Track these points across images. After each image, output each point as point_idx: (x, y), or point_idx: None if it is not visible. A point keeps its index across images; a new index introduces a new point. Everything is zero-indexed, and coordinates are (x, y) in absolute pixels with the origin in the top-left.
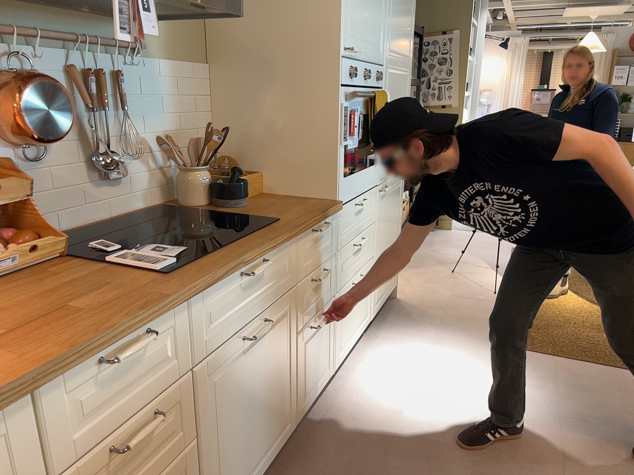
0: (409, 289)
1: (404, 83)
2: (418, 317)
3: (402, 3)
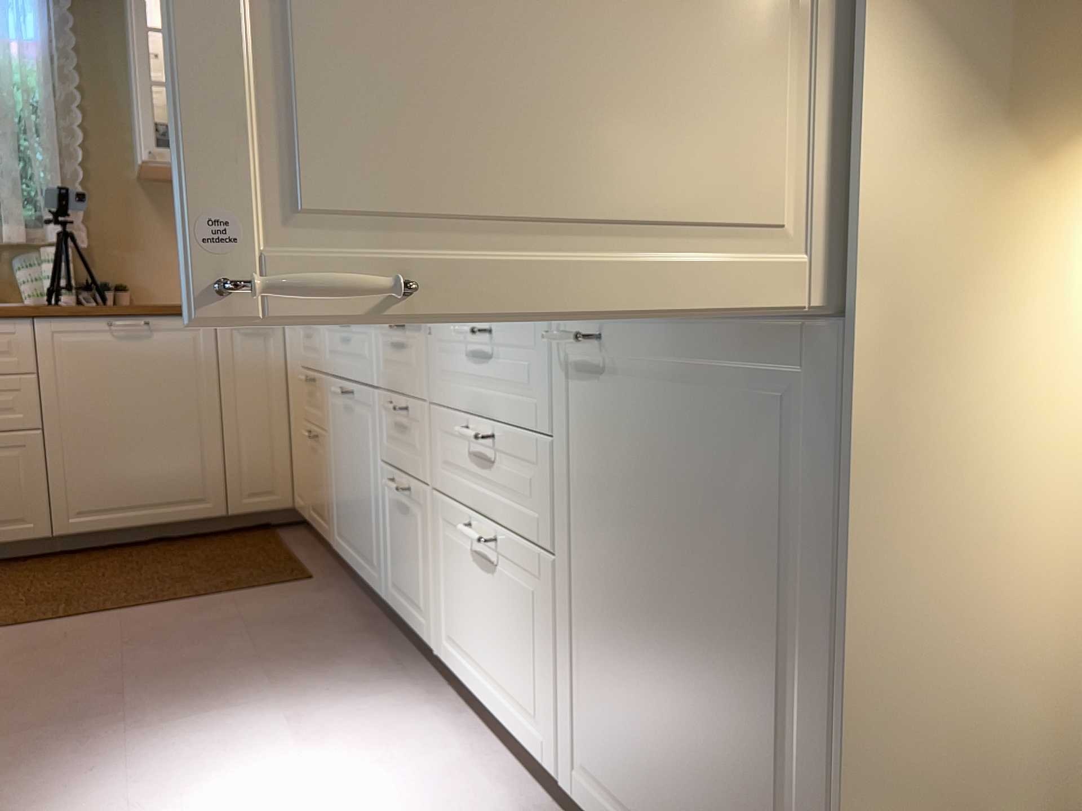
0: None
1: None
2: None
3: None
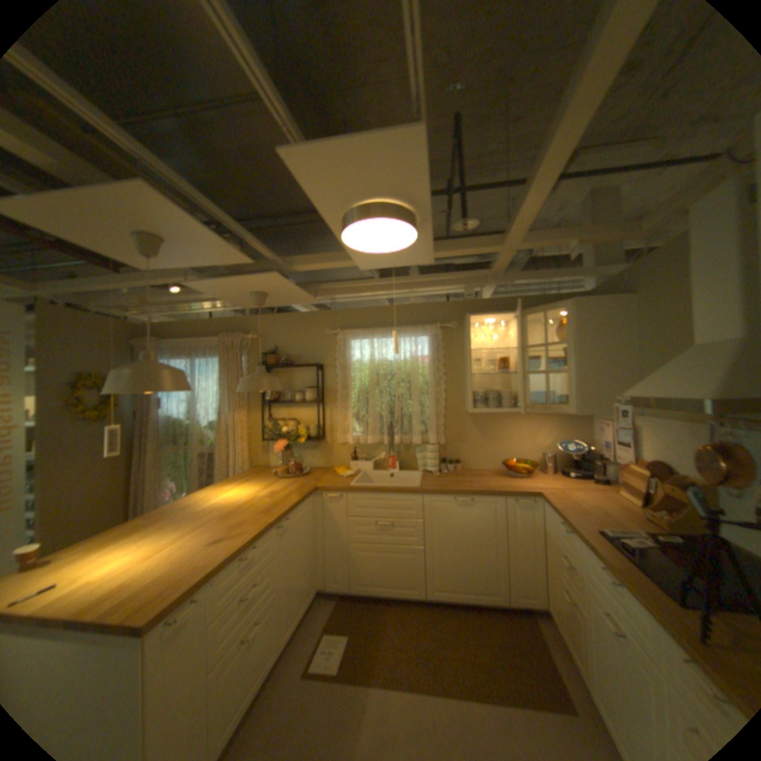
0: None
1: None
2: None
3: None
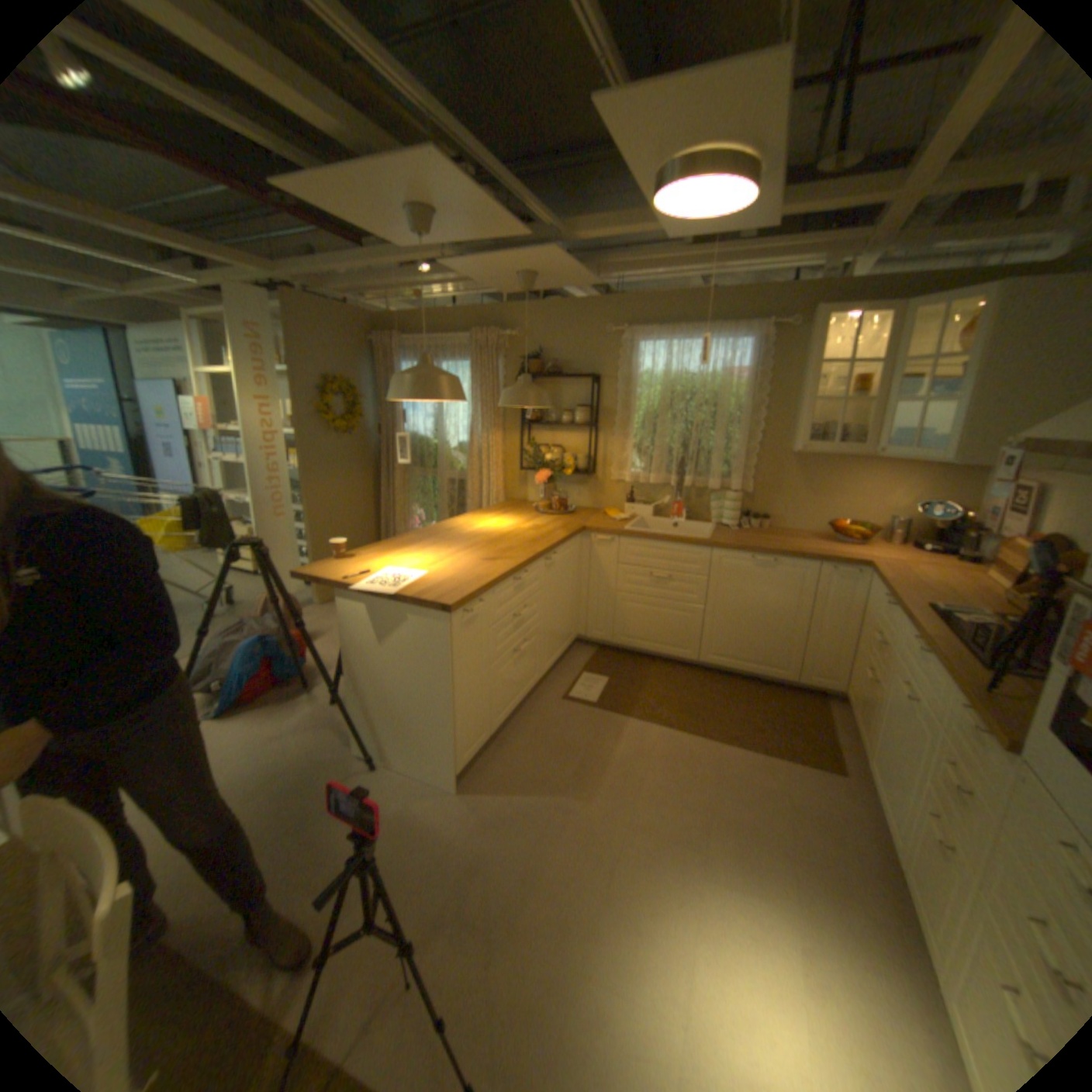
0: None
1: None
2: None
3: None
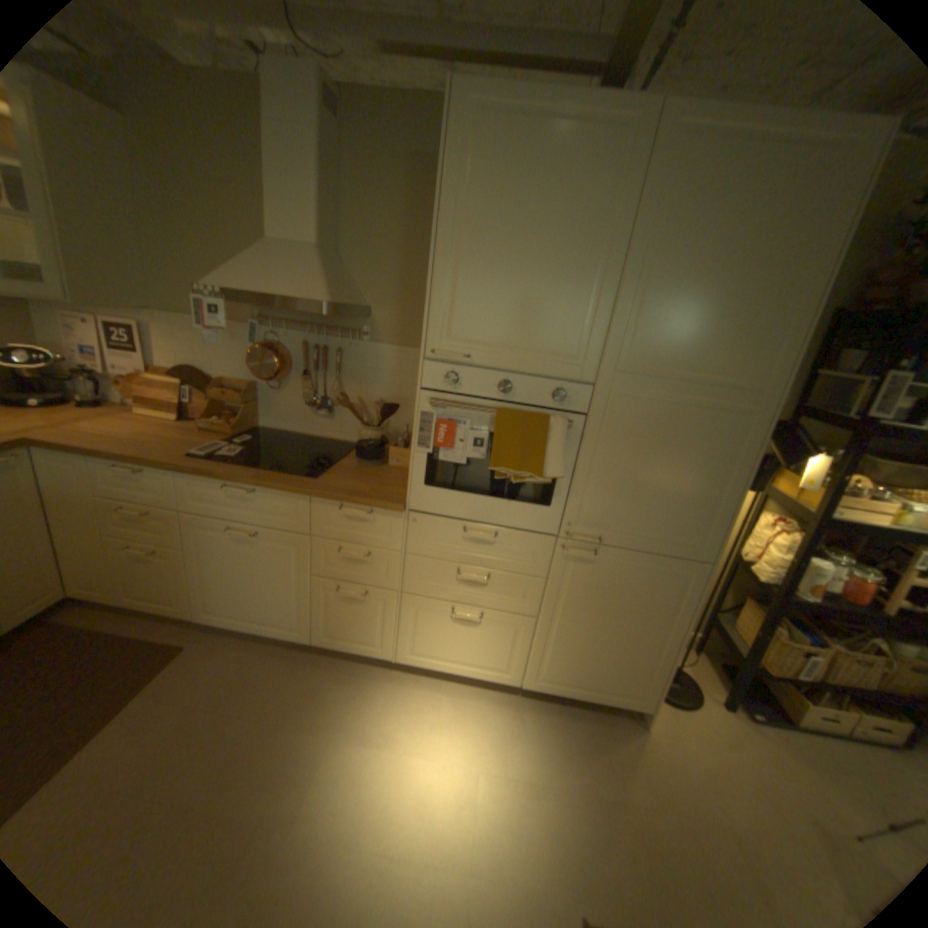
0: (697, 751)
1: (715, 423)
2: (607, 766)
3: (710, 290)
